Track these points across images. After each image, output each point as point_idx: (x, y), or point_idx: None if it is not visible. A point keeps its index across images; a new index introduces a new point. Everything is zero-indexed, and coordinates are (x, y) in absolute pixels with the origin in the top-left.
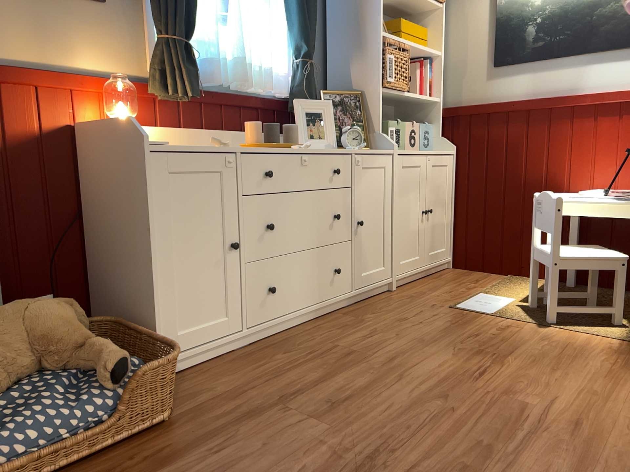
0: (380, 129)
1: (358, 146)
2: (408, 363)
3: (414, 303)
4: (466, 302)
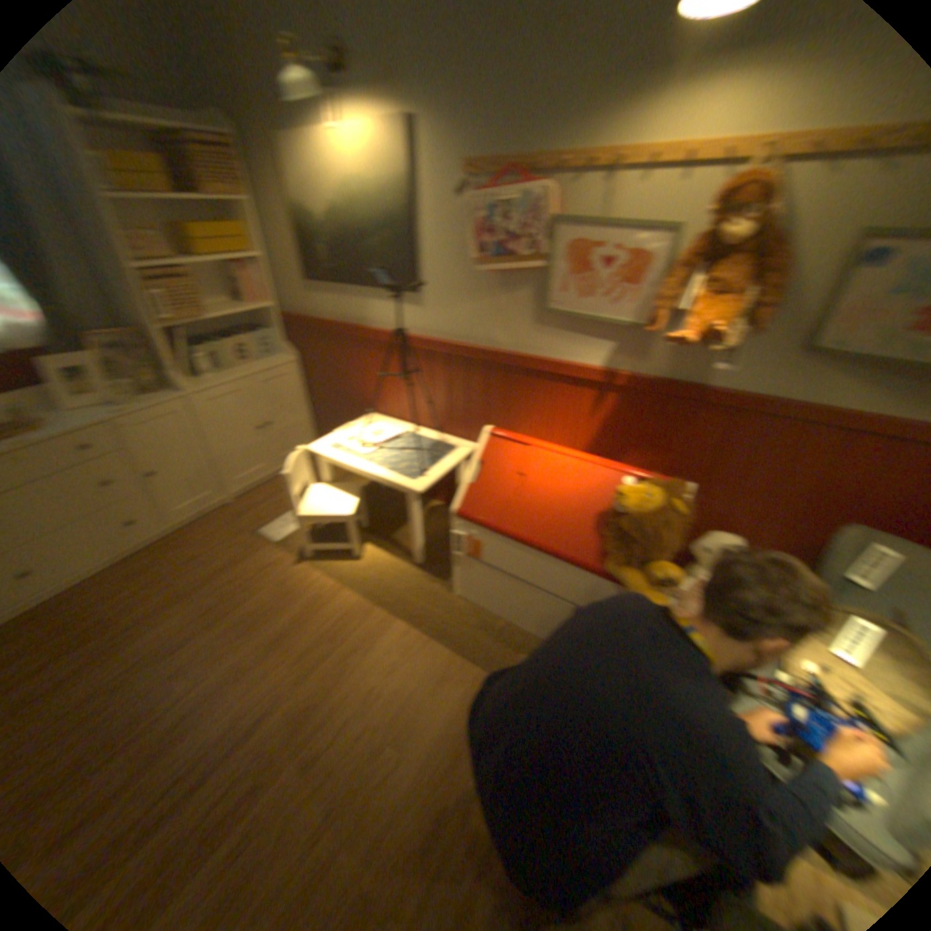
0: (169, 367)
1: (124, 402)
2: (127, 639)
3: (225, 529)
4: (269, 525)
